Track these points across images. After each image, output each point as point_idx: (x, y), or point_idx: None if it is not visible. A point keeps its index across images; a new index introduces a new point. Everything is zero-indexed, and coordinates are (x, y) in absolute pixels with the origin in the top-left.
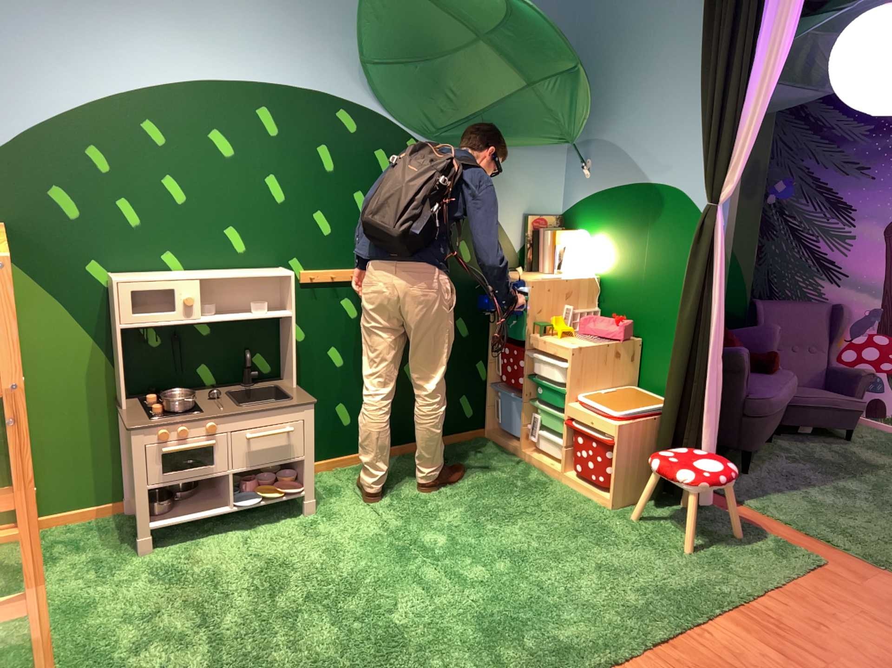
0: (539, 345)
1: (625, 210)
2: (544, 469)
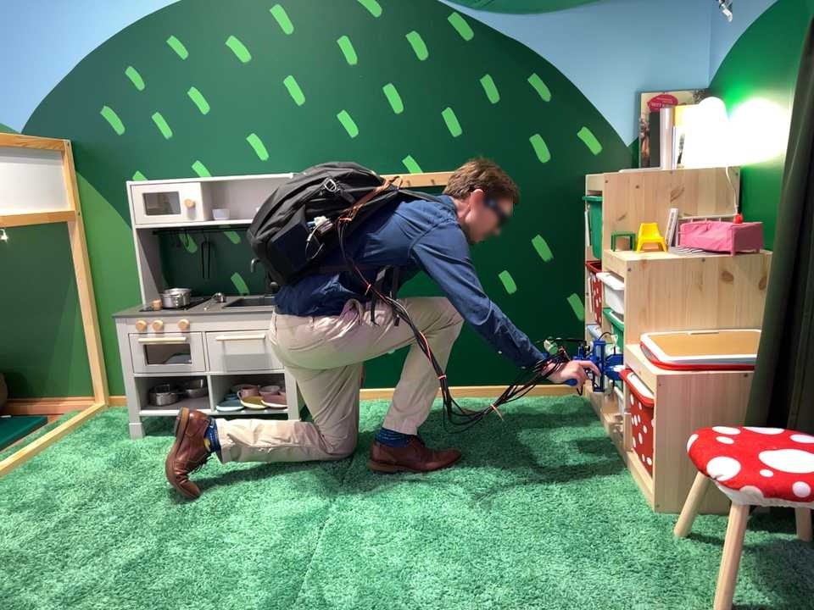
0: (604, 262)
1: (764, 42)
2: (611, 445)
